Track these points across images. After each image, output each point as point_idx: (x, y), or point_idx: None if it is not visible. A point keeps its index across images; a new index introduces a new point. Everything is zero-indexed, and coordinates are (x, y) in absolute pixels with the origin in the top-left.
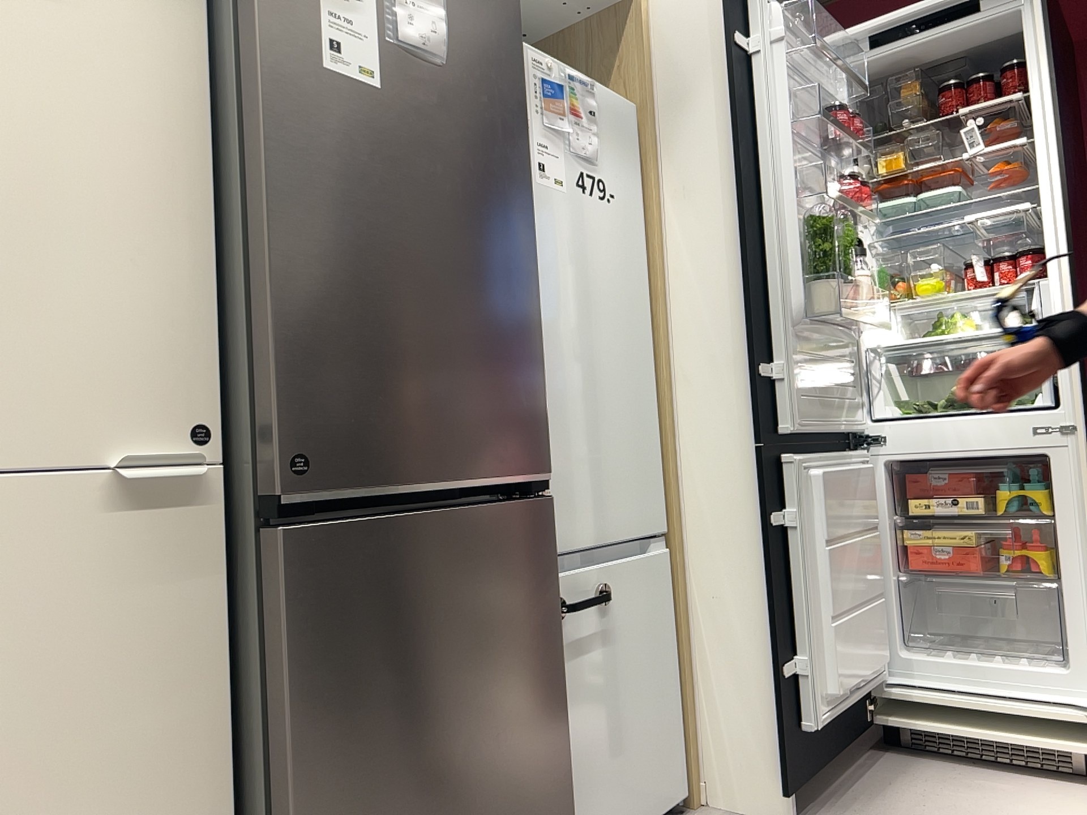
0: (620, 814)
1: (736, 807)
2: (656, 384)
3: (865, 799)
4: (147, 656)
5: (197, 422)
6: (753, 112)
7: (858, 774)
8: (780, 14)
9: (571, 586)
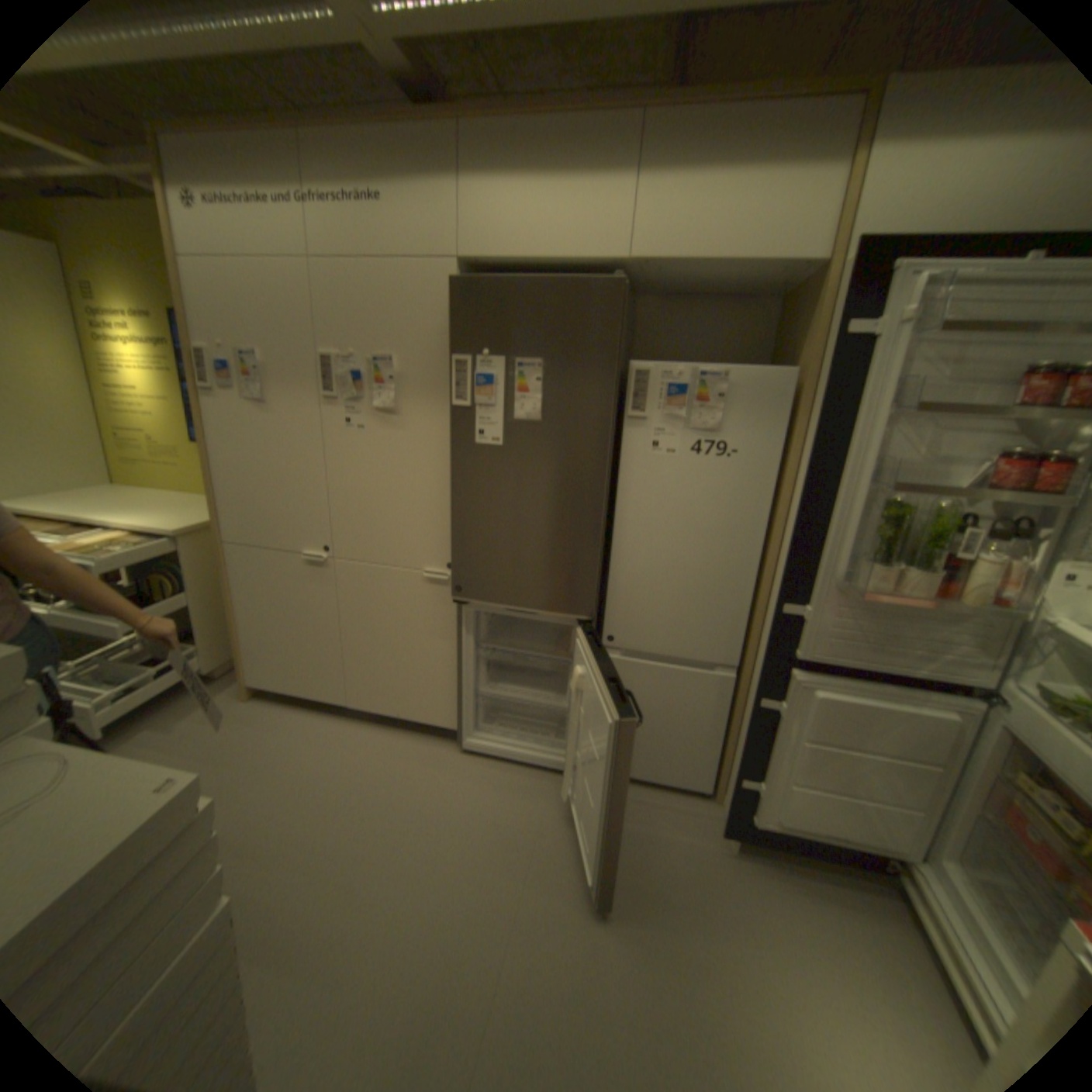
0: (642, 769)
1: (726, 821)
2: (762, 577)
3: (801, 892)
4: (435, 622)
5: (450, 561)
6: (858, 396)
7: (836, 885)
8: (921, 289)
9: (629, 665)
